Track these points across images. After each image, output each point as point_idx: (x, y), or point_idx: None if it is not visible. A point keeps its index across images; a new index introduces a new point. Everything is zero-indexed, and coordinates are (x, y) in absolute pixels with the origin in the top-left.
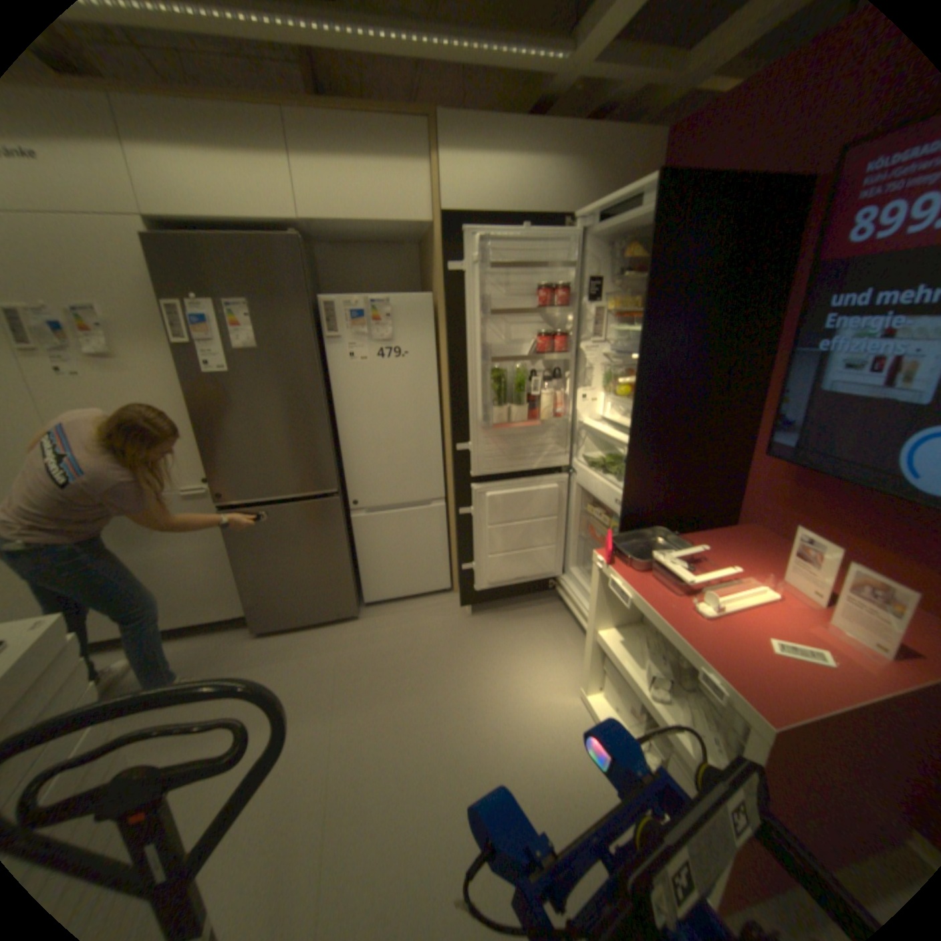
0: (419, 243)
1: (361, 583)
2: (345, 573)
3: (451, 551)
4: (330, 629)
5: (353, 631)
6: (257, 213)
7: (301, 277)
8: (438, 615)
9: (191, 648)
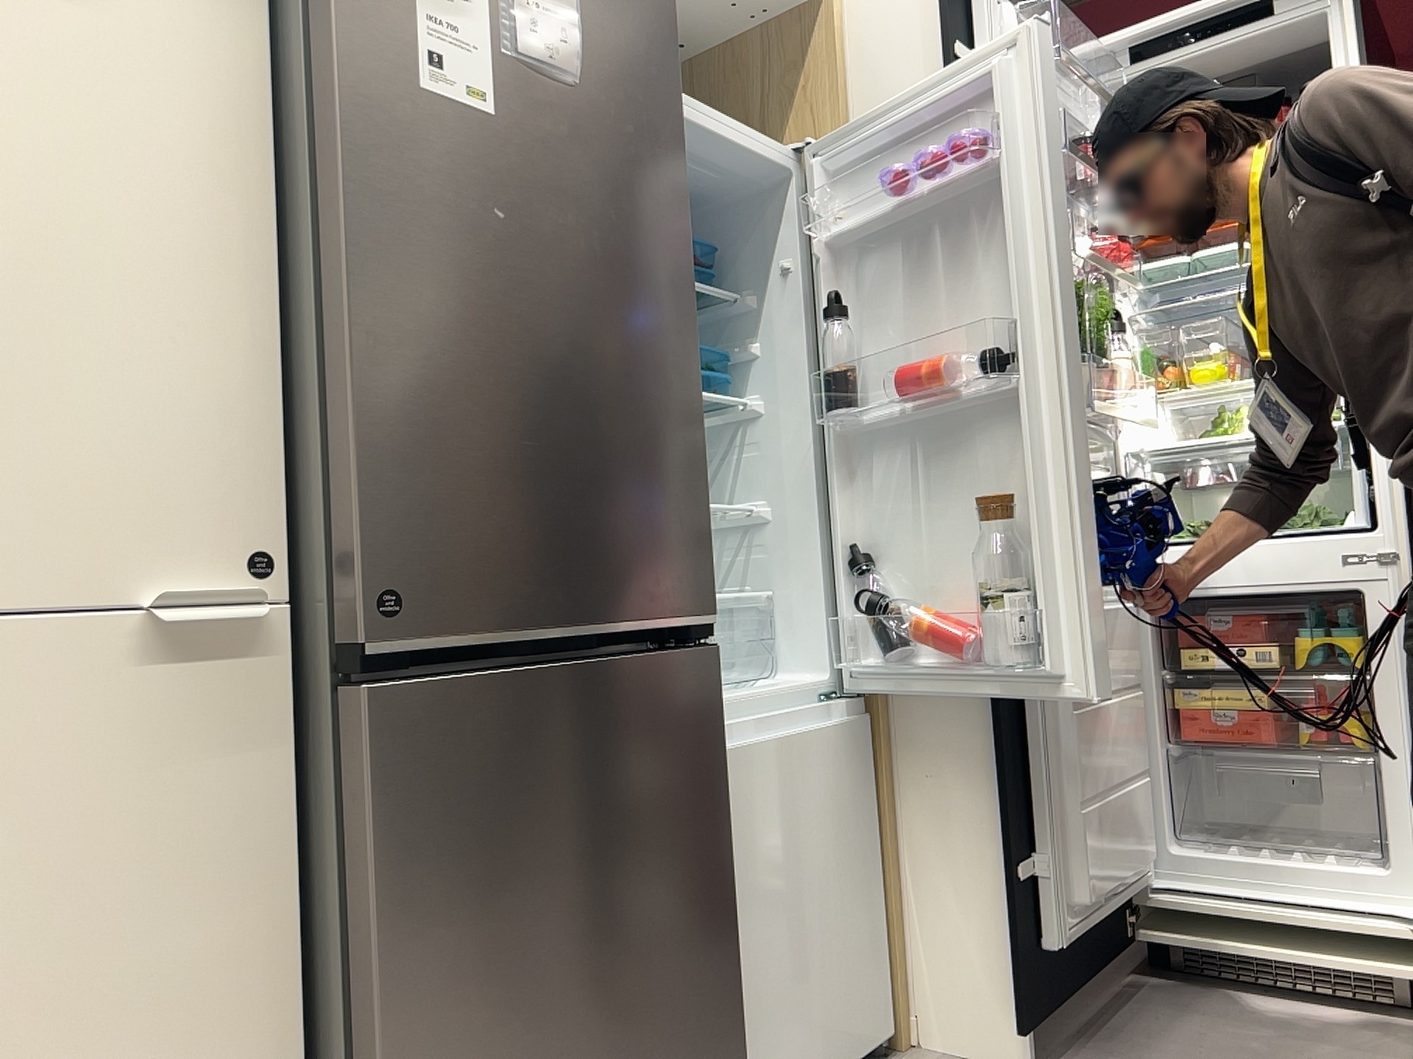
0: None
1: None
2: (724, 982)
3: (881, 885)
4: None
5: None
6: None
7: None
8: None
9: None
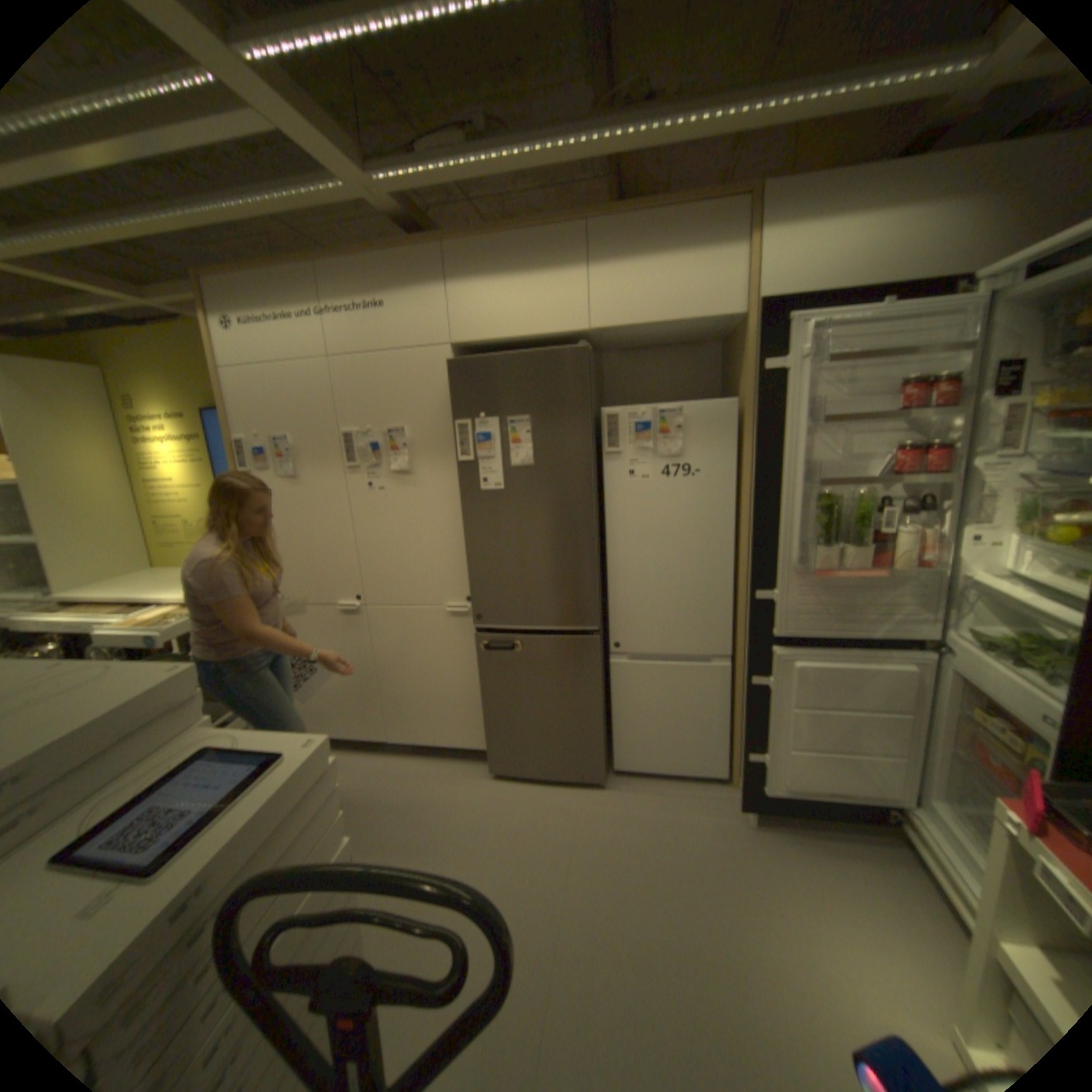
0: (722, 339)
1: (613, 744)
2: (595, 729)
3: (733, 729)
4: (571, 793)
5: (597, 803)
6: (549, 329)
7: (585, 390)
8: (707, 814)
9: (433, 772)
